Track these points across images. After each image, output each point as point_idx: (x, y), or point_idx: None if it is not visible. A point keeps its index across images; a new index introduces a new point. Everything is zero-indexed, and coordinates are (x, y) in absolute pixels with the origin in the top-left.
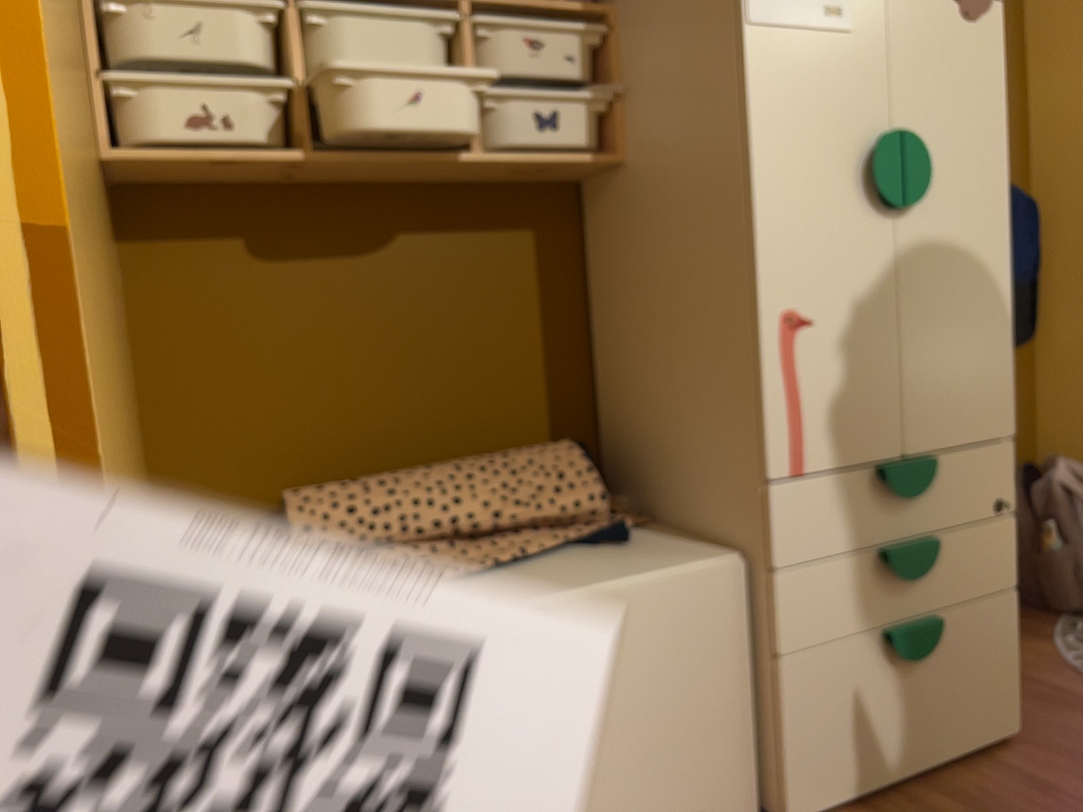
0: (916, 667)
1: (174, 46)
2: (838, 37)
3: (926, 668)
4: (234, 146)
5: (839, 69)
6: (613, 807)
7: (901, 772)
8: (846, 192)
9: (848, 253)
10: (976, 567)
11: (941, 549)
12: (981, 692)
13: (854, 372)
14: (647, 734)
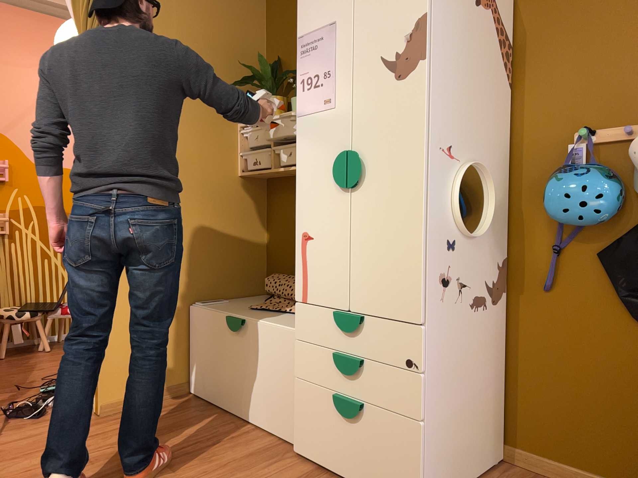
0: (347, 422)
1: (251, 143)
2: (328, 112)
3: (356, 427)
4: (260, 168)
5: (328, 126)
6: (256, 399)
7: (340, 471)
8: (328, 181)
9: (328, 208)
10: (390, 392)
11: (365, 368)
12: (389, 467)
13: (327, 263)
14: (266, 381)
